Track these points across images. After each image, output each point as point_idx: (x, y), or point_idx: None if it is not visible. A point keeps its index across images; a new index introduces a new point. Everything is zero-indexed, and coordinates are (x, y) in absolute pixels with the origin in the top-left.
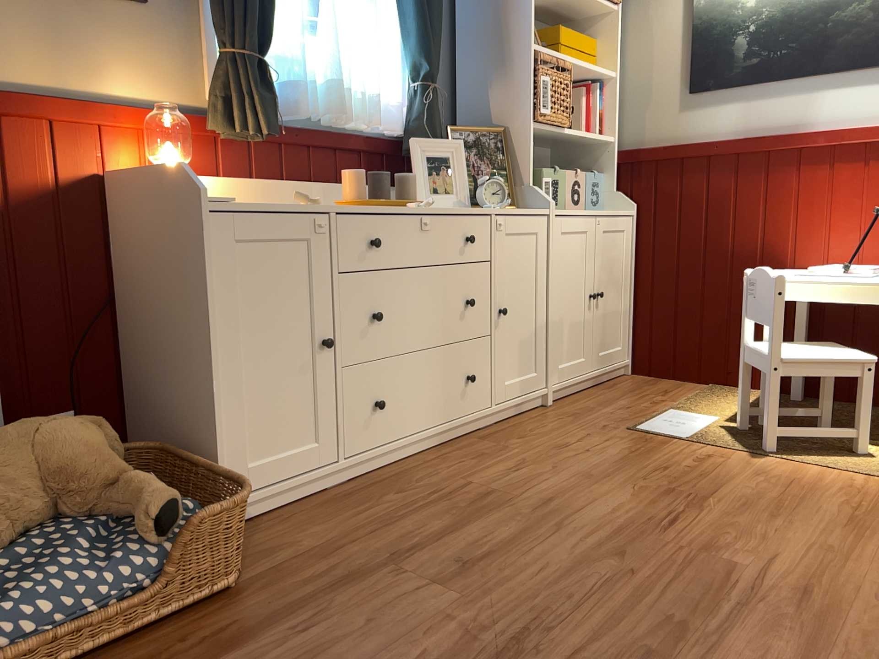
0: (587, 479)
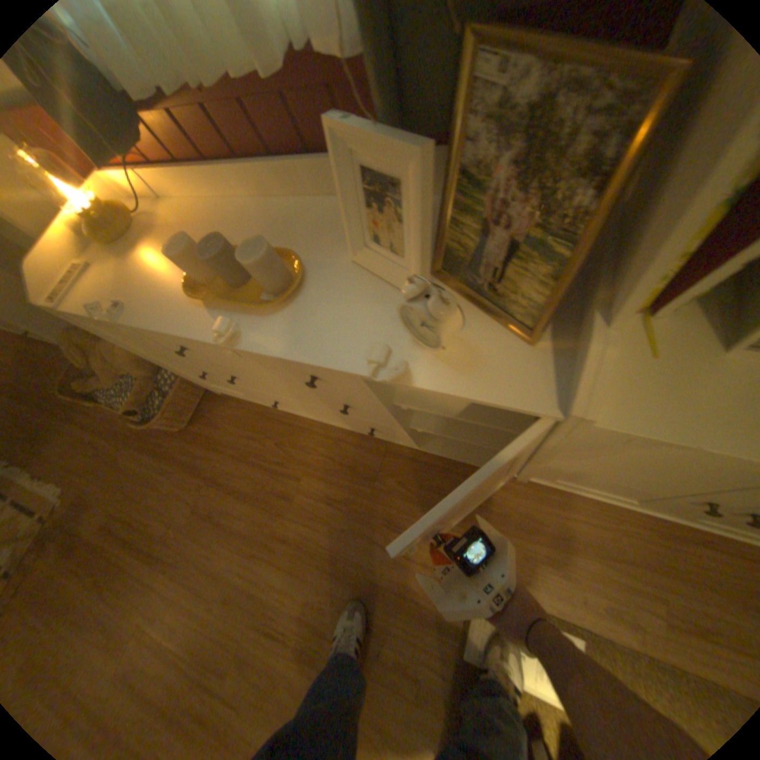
0: (328, 563)
